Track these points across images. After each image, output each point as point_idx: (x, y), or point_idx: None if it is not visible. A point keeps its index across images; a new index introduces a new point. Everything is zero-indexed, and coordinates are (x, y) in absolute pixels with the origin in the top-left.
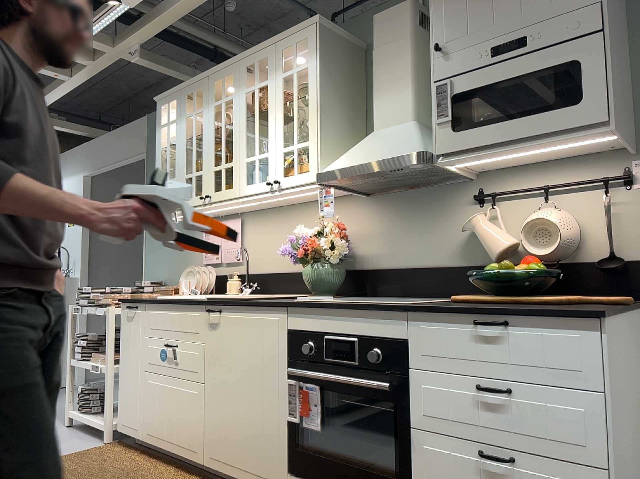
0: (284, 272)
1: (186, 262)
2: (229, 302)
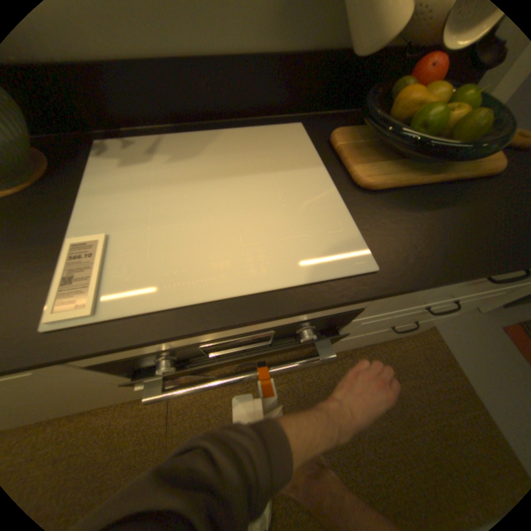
0: None
1: None
2: None
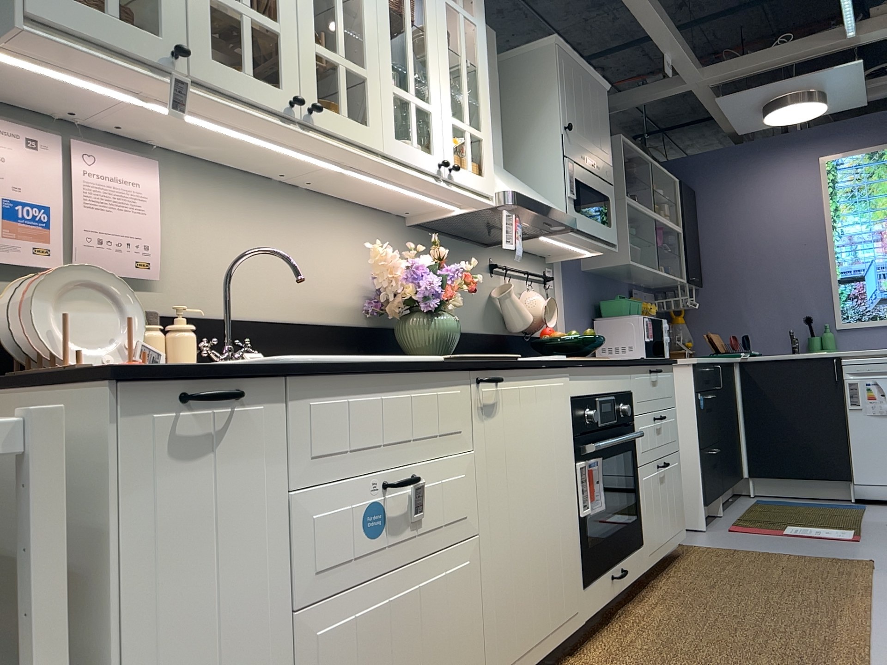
0: (286, 323)
1: None
2: (513, 363)
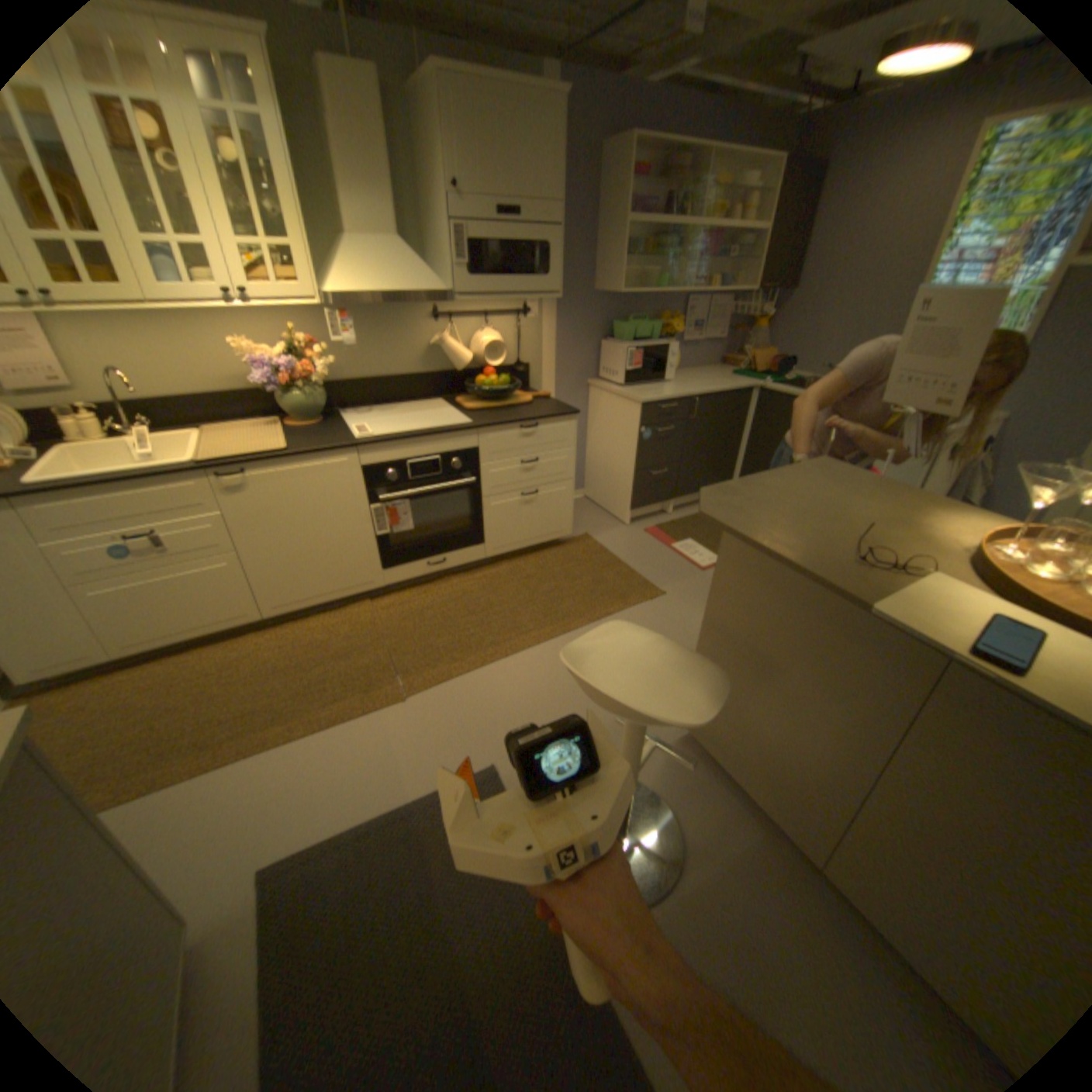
0: (191, 395)
1: None
2: (262, 458)
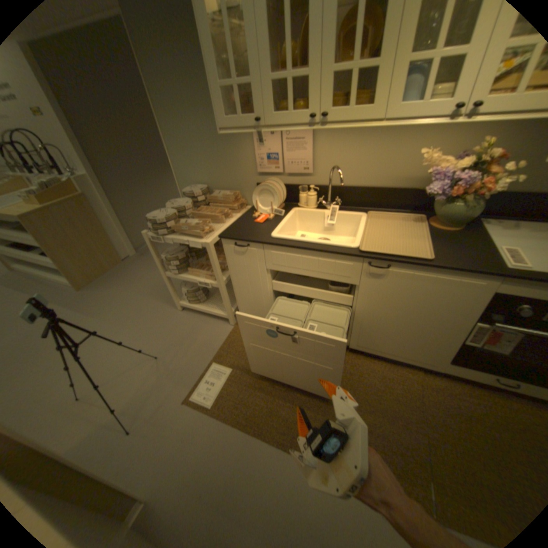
0: (371, 187)
1: (231, 169)
2: (409, 262)
